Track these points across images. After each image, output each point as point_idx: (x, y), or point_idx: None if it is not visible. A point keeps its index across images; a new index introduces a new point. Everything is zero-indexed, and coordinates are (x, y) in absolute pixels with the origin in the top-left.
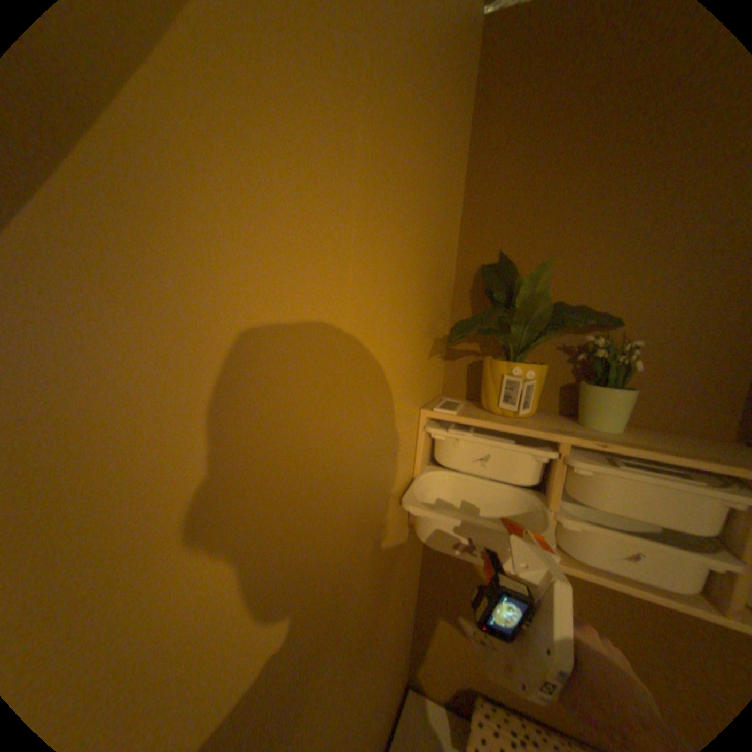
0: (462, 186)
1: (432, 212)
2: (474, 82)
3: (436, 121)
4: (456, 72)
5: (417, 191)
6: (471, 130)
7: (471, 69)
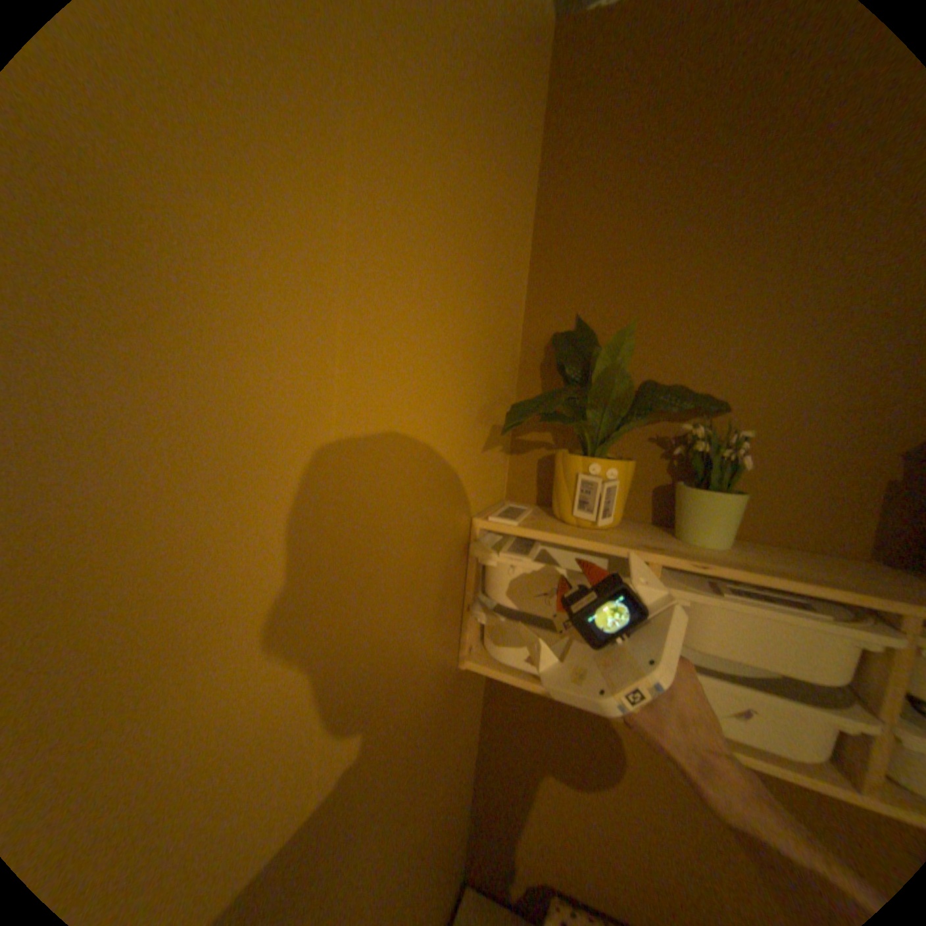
0: (530, 234)
1: (481, 261)
2: (544, 103)
3: (483, 144)
4: (513, 85)
5: (455, 231)
6: (541, 164)
7: (538, 86)
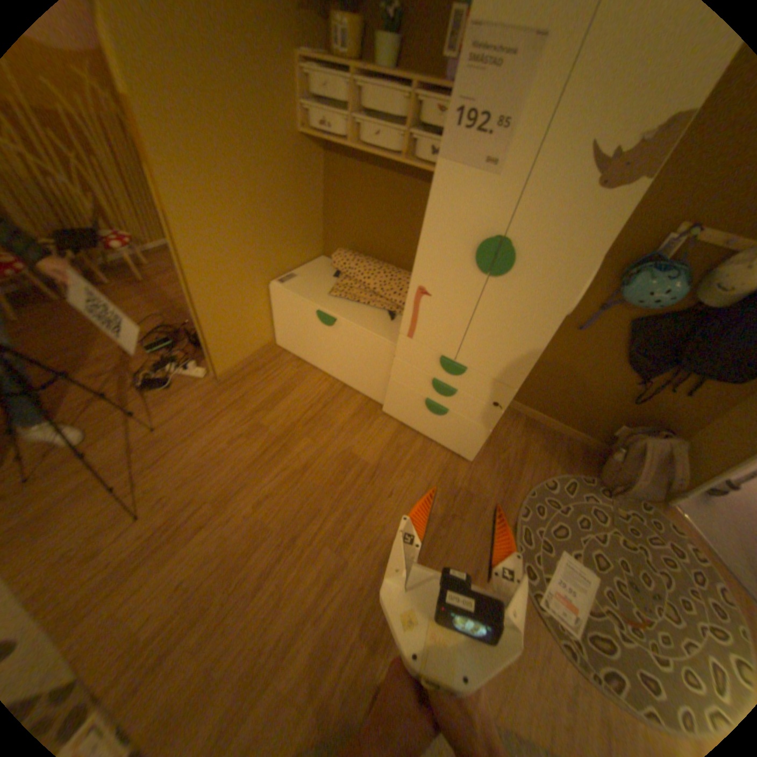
0: None
1: None
2: None
3: None
4: None
5: None
6: None
7: None
